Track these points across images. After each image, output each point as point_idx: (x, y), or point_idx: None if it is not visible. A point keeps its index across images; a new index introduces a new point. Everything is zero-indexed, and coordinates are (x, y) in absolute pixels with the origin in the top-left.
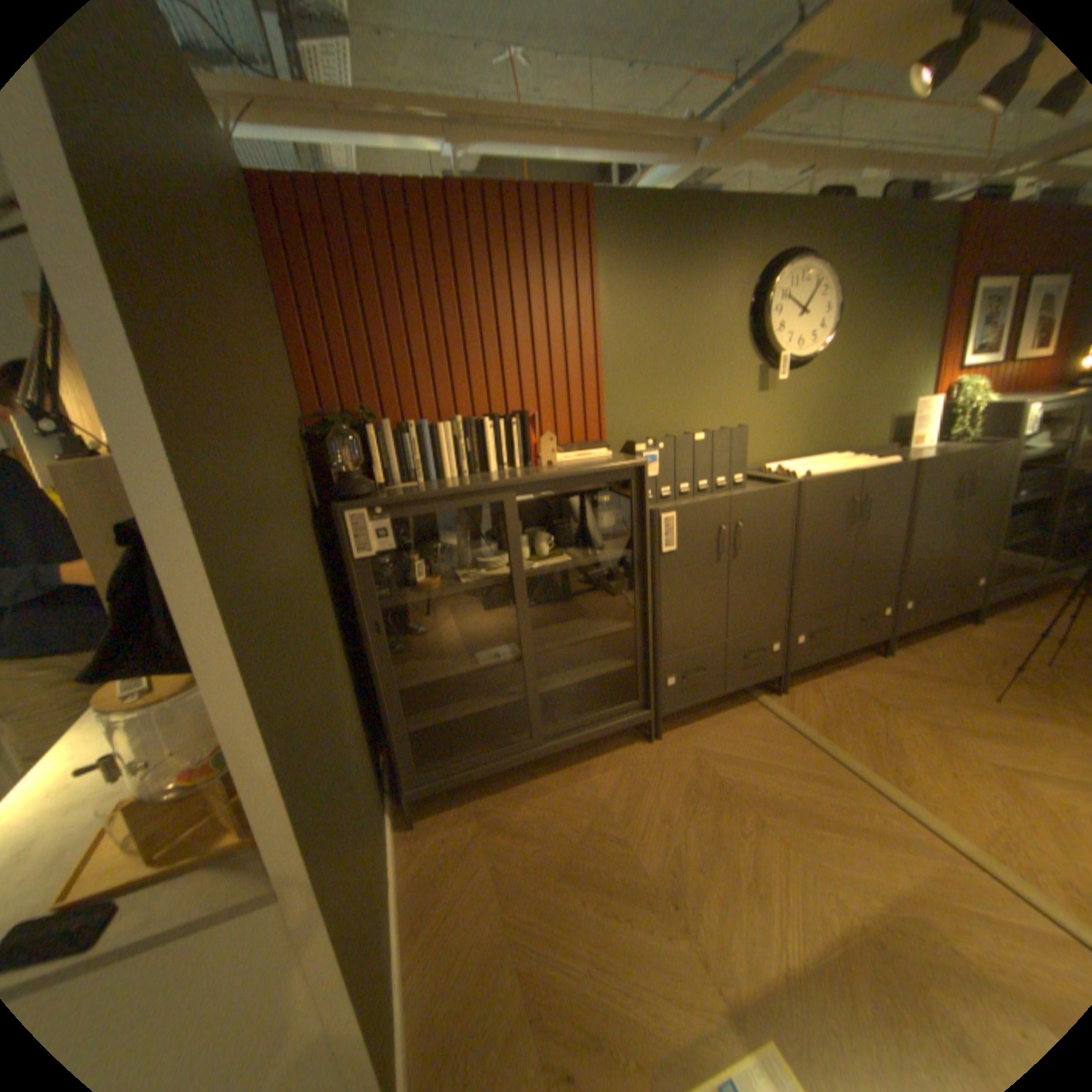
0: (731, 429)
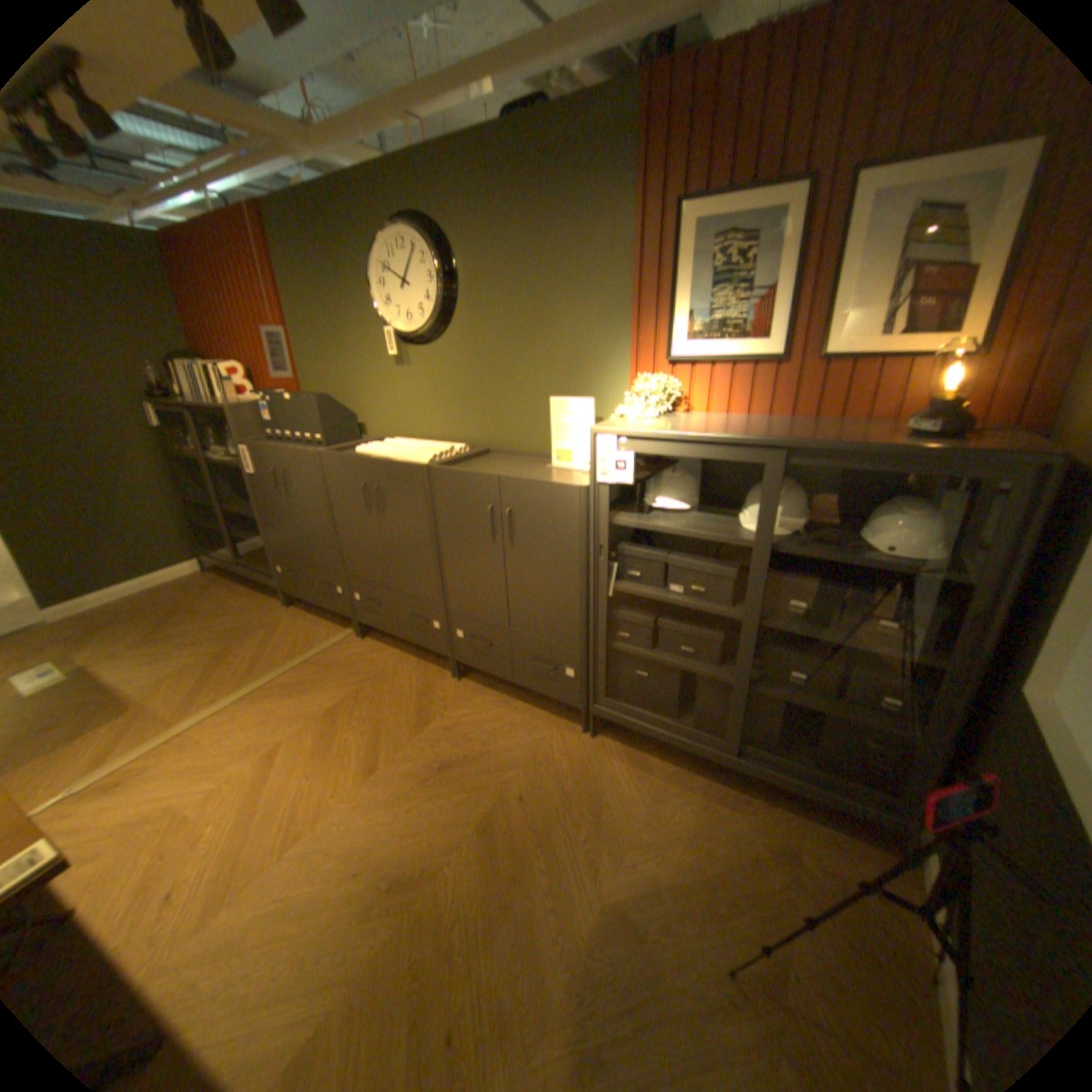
0: (304, 396)
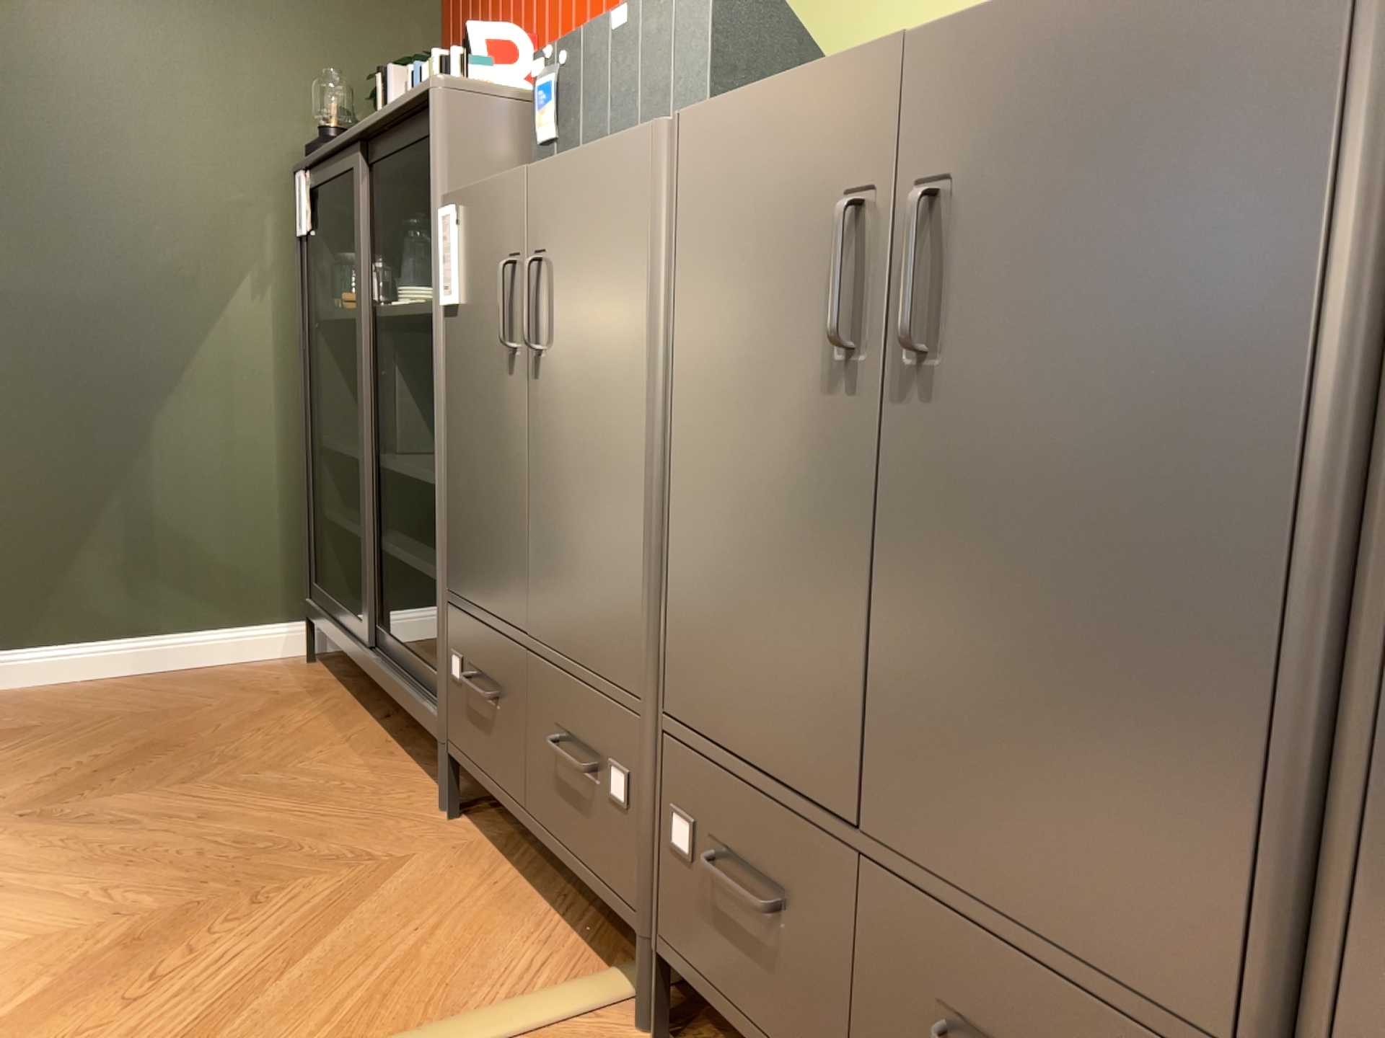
0: None
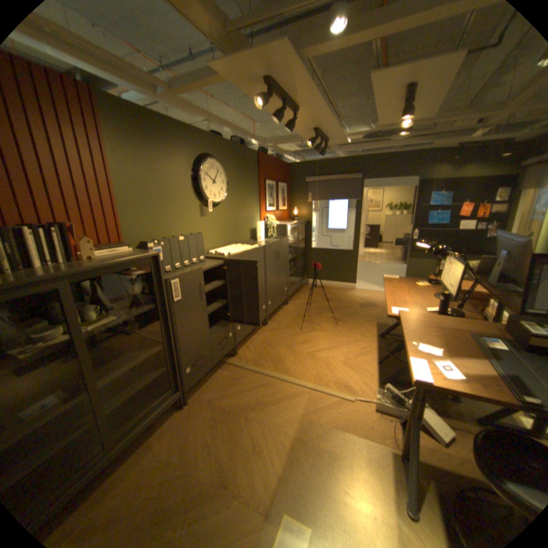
0: (195, 234)
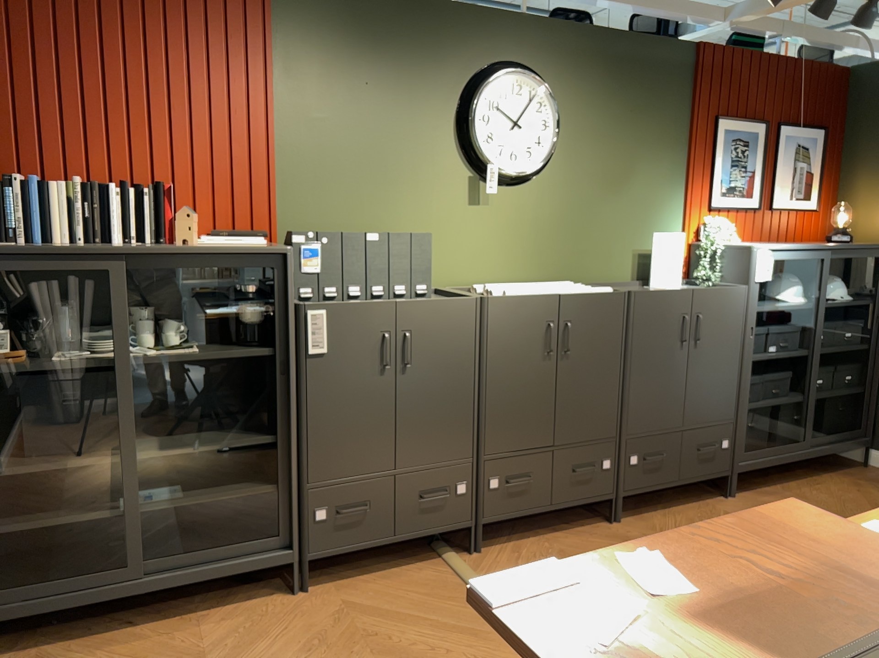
0: (410, 233)
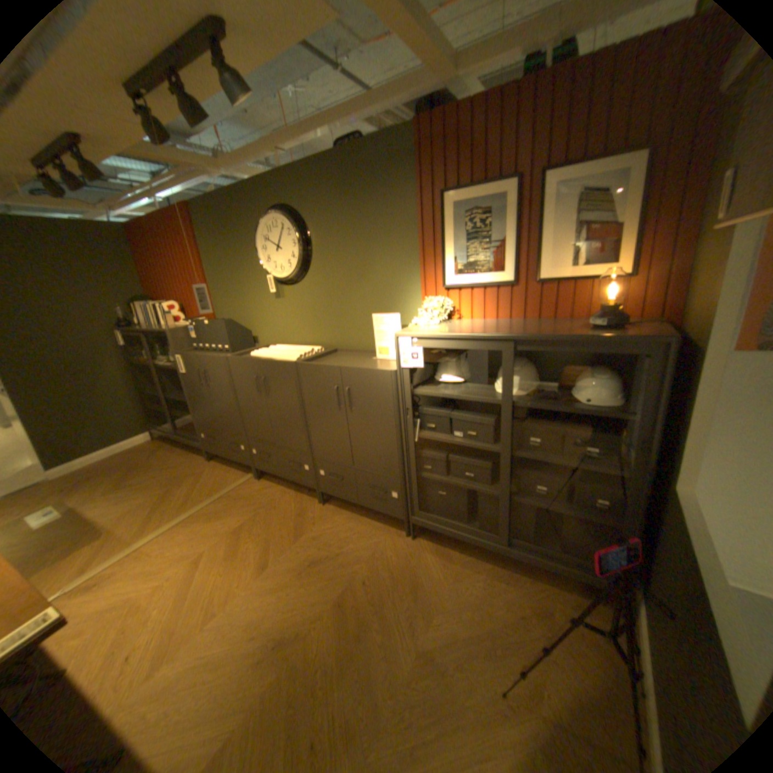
0: (217, 321)
